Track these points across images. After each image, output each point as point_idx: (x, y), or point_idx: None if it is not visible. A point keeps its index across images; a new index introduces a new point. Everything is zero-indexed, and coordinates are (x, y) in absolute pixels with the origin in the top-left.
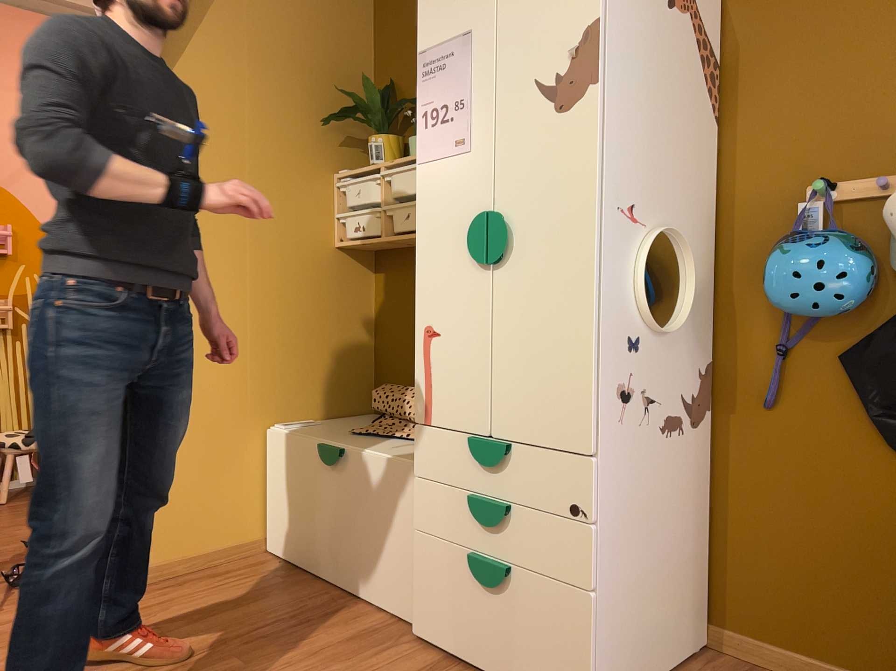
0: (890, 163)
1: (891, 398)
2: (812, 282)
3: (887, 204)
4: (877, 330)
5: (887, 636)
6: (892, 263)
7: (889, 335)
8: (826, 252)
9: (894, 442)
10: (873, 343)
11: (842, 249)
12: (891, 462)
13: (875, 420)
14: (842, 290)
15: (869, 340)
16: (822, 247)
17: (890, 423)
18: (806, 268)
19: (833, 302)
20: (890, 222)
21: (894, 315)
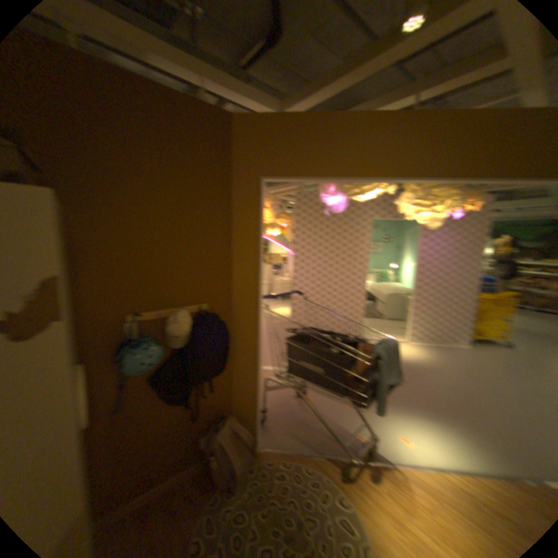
0: (158, 305)
1: (166, 389)
2: (145, 364)
3: (164, 325)
4: (159, 367)
5: (167, 464)
6: (165, 344)
7: (165, 369)
8: (149, 350)
9: (168, 403)
10: (160, 373)
11: (152, 346)
12: (165, 409)
13: (161, 399)
14: (154, 362)
15: (158, 373)
16: (146, 348)
17: (166, 398)
18: (143, 360)
19: (150, 367)
20: (169, 333)
21: (163, 359)
